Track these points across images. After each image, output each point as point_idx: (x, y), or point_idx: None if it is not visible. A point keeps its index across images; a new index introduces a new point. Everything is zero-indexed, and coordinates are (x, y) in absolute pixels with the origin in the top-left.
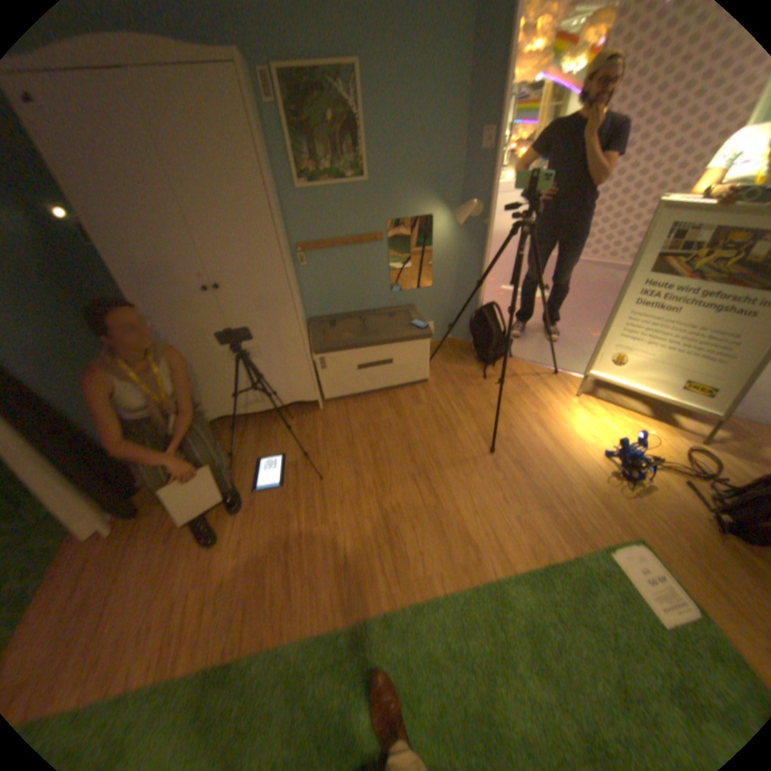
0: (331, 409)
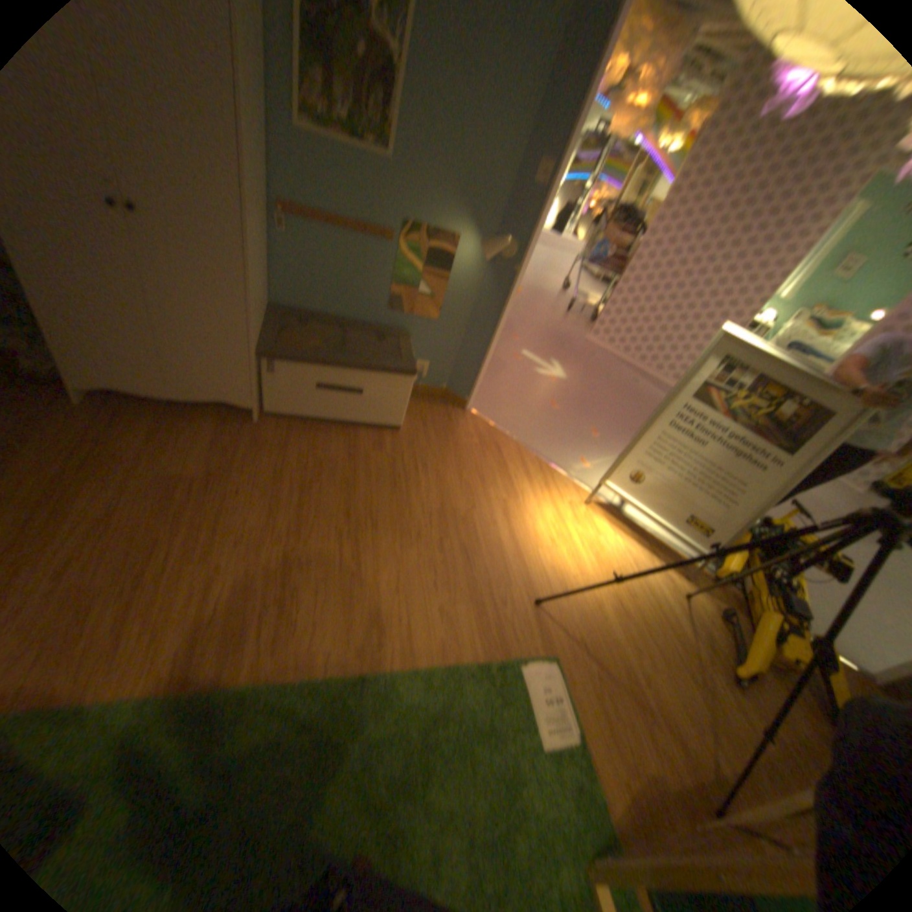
0: (266, 428)
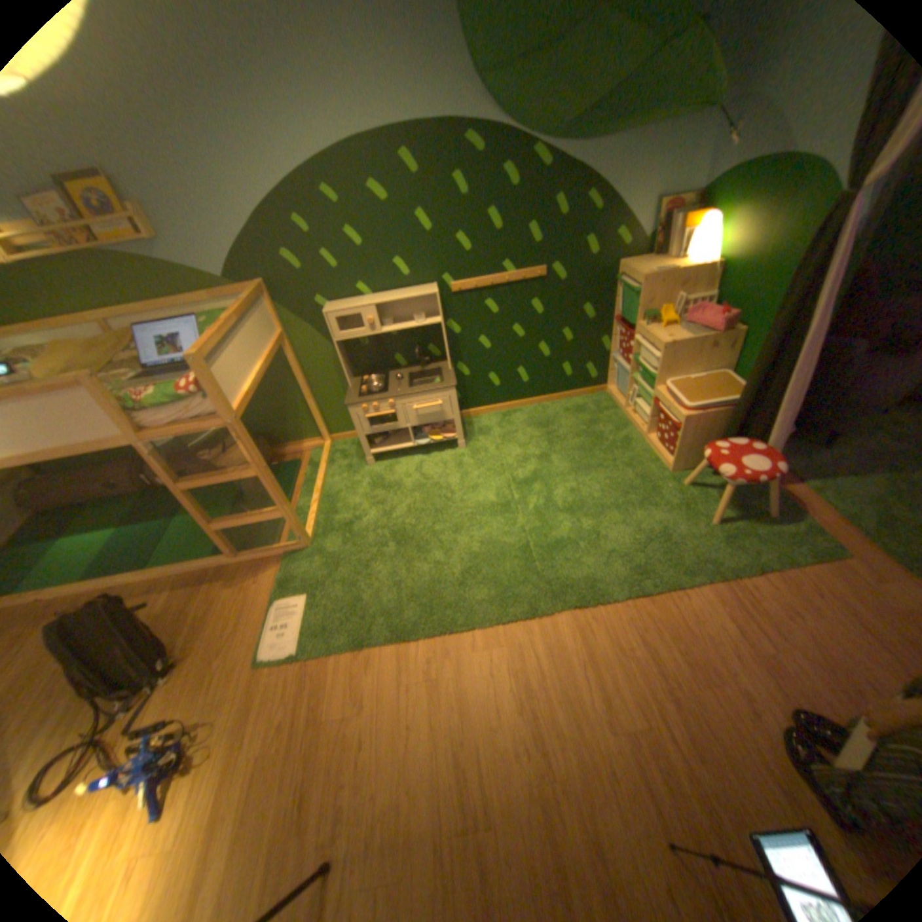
0: None
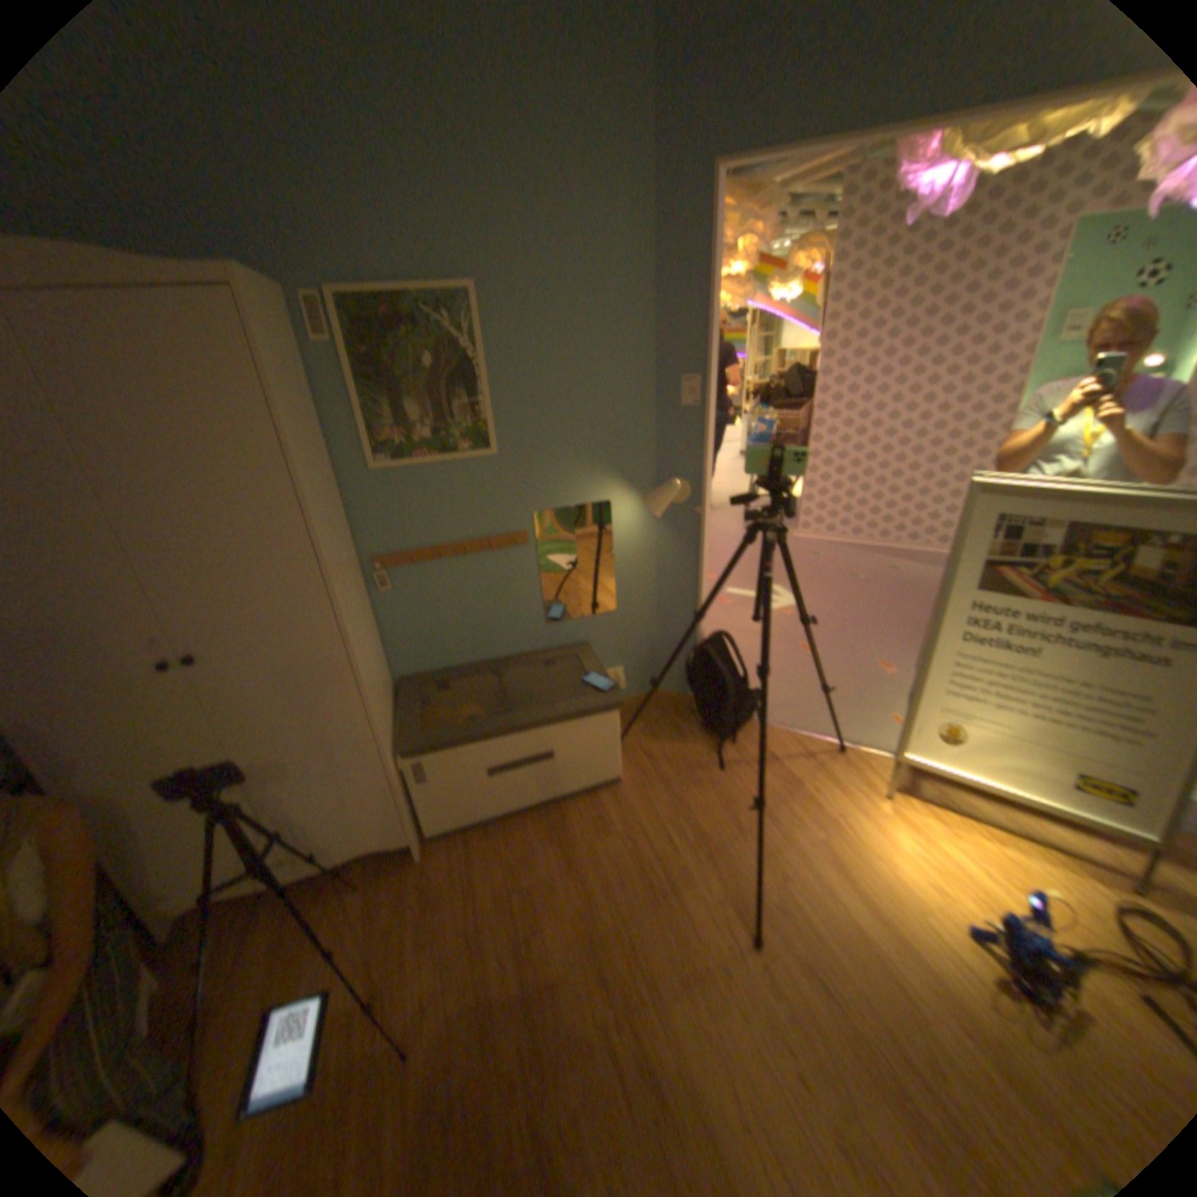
0: (436, 860)
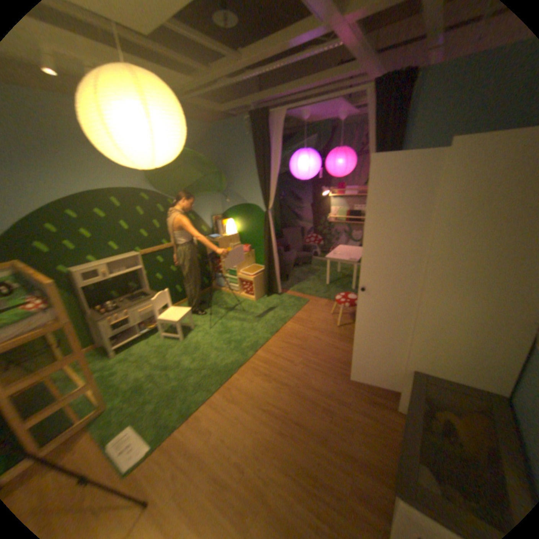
0: (395, 419)
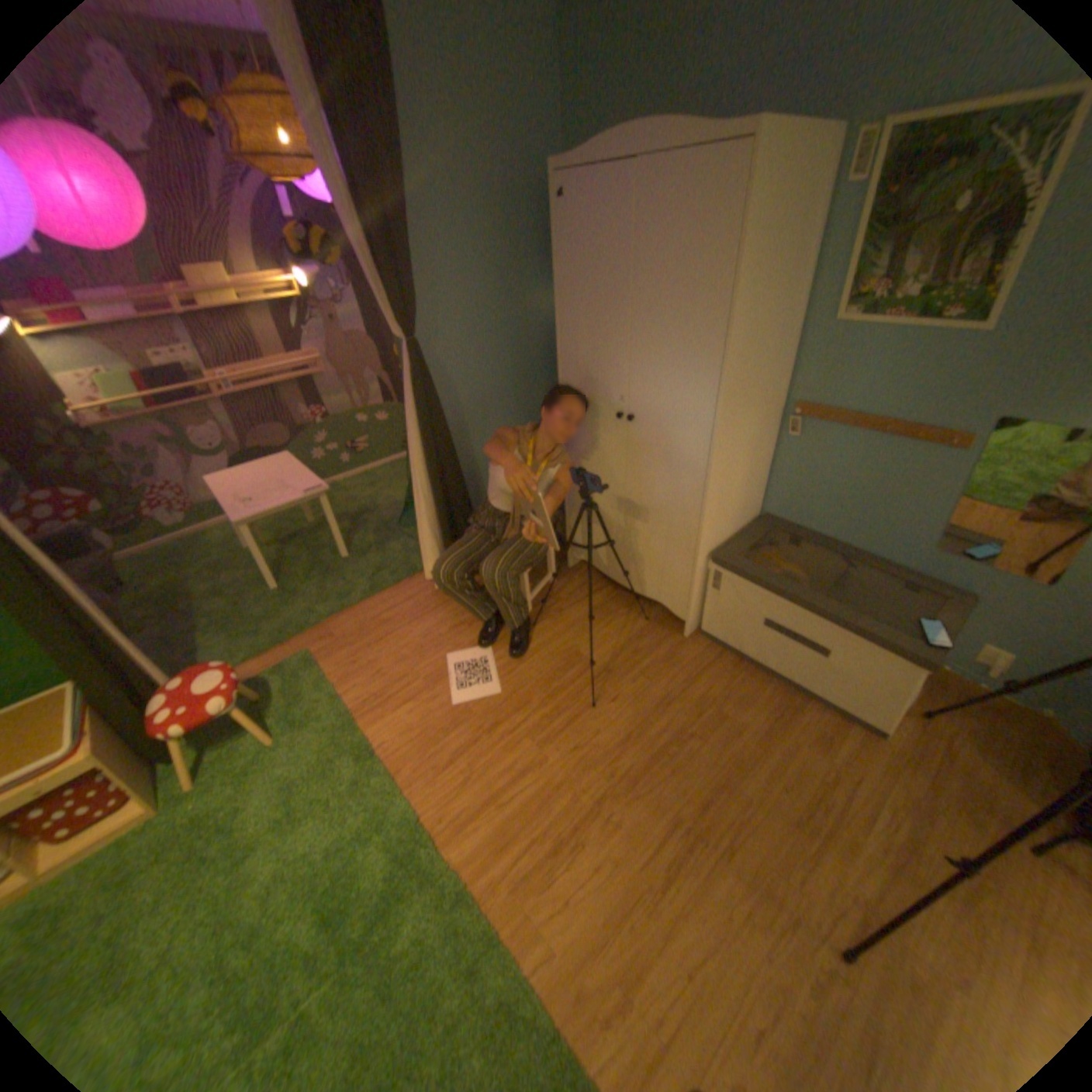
0: (695, 648)
